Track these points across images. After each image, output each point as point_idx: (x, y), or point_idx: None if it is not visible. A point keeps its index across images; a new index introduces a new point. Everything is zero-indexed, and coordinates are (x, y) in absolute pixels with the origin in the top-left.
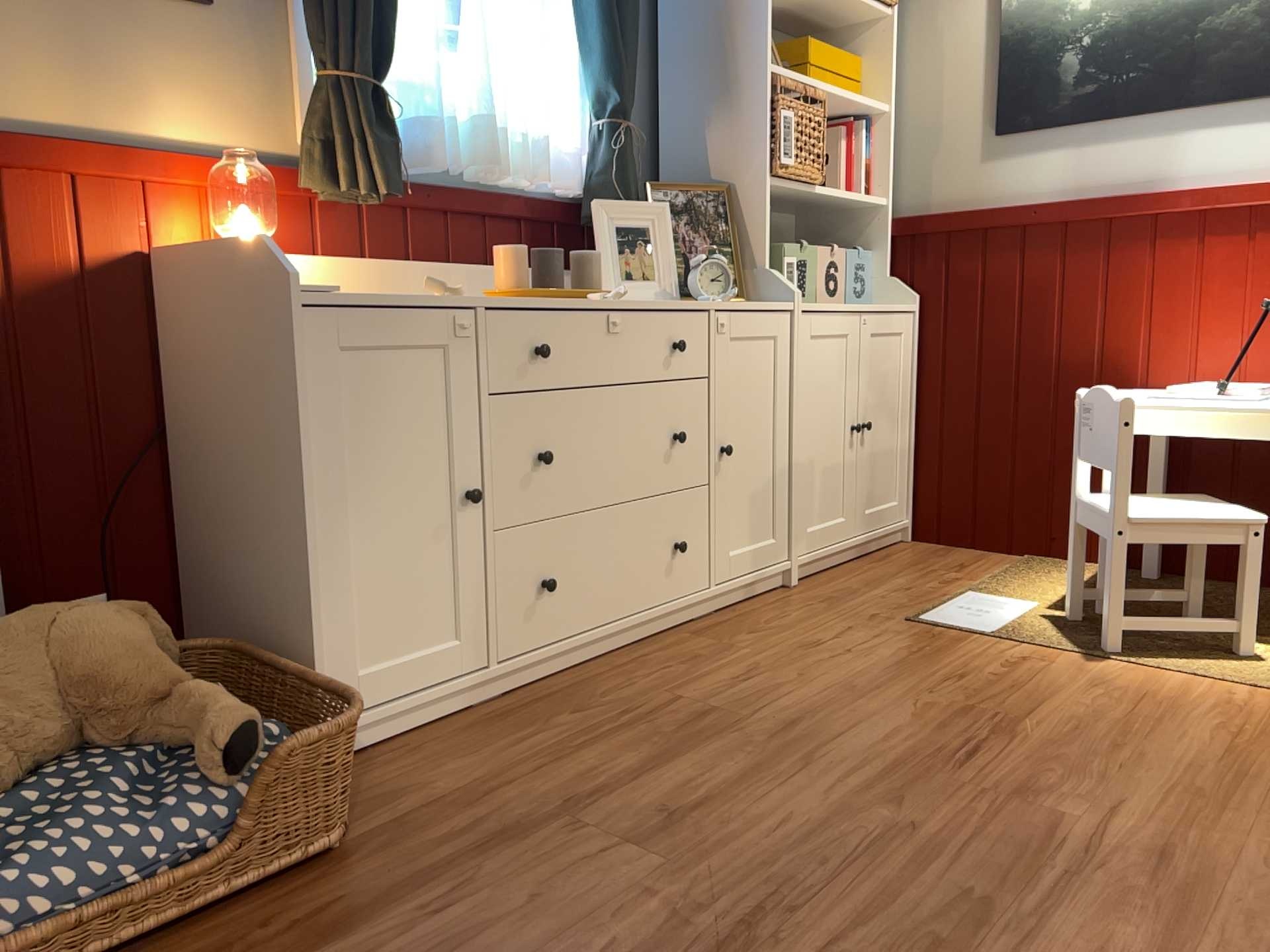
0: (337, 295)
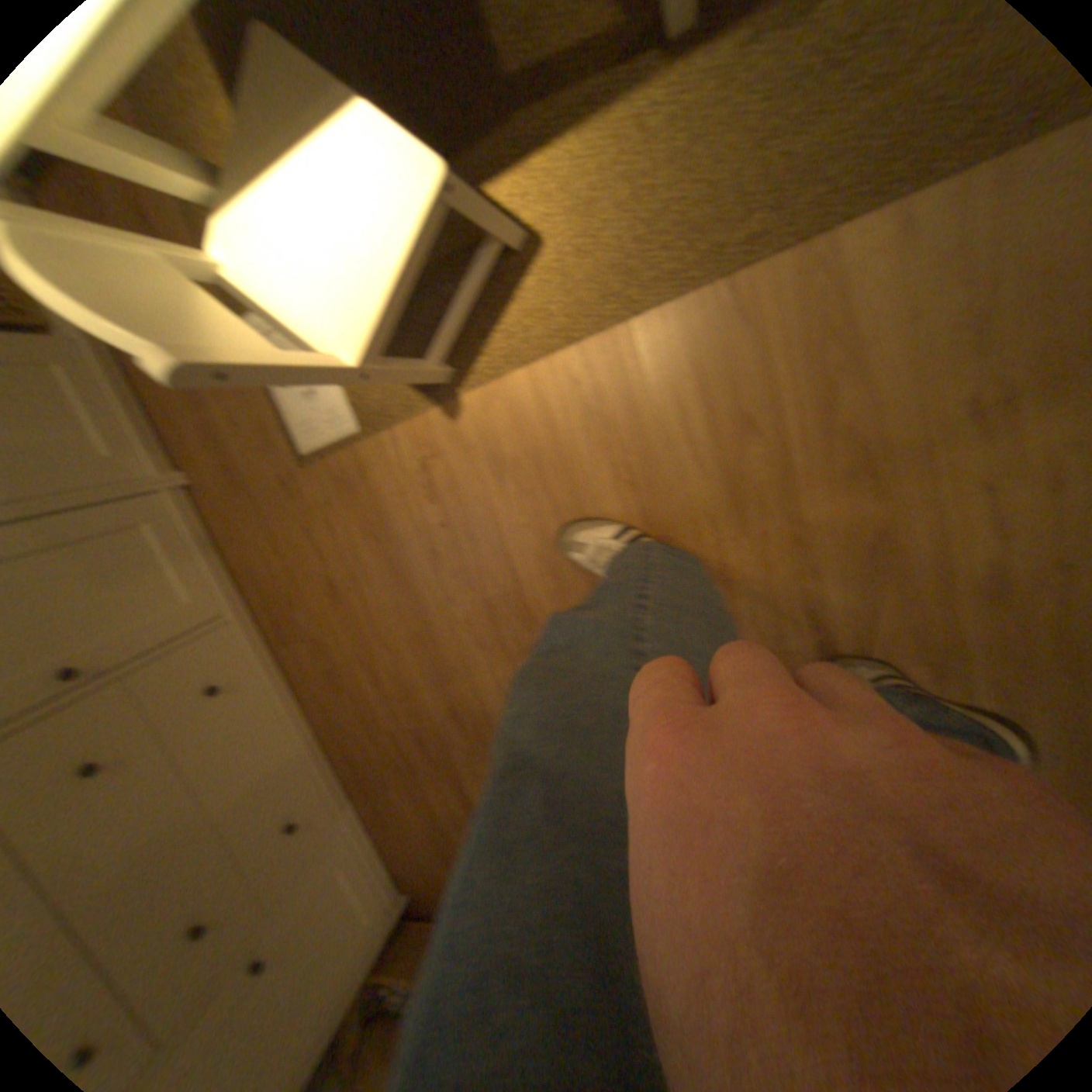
0: None
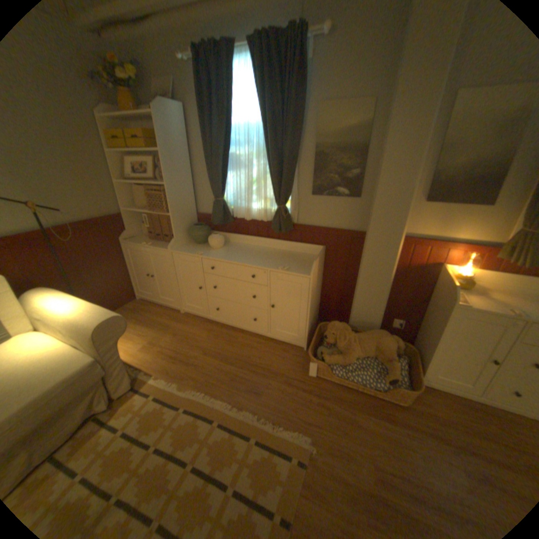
0: (474, 304)
